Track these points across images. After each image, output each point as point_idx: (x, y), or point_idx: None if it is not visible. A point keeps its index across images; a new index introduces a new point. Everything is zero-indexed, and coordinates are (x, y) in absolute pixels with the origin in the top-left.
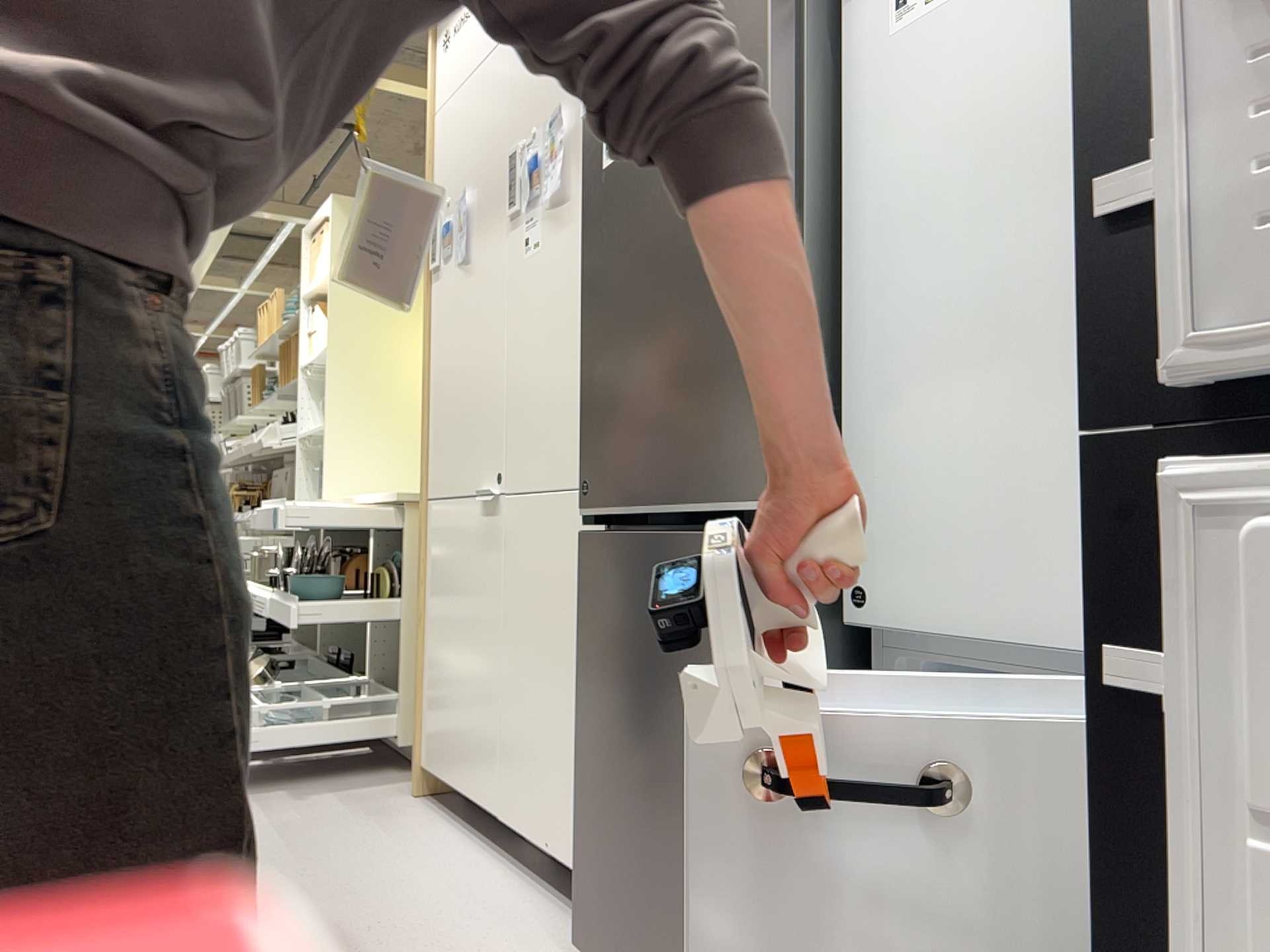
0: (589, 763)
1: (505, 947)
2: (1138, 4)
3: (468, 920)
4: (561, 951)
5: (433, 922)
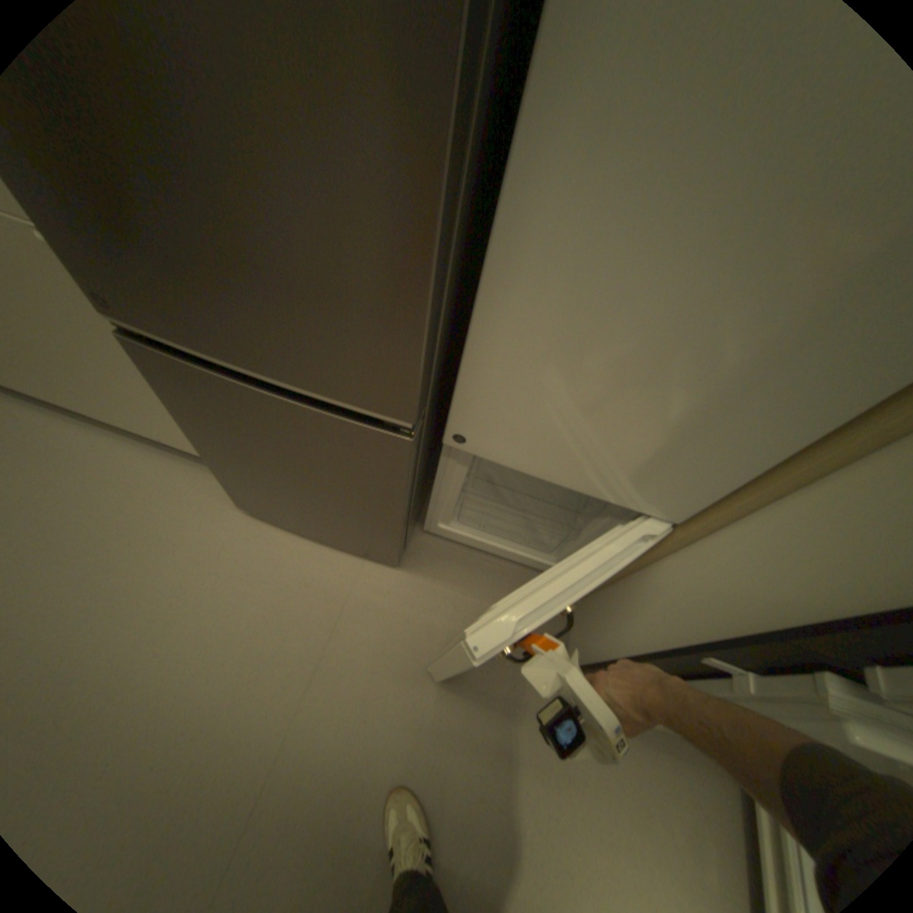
0: (219, 459)
1: (187, 512)
2: None
3: (141, 501)
4: (221, 498)
5: (120, 515)
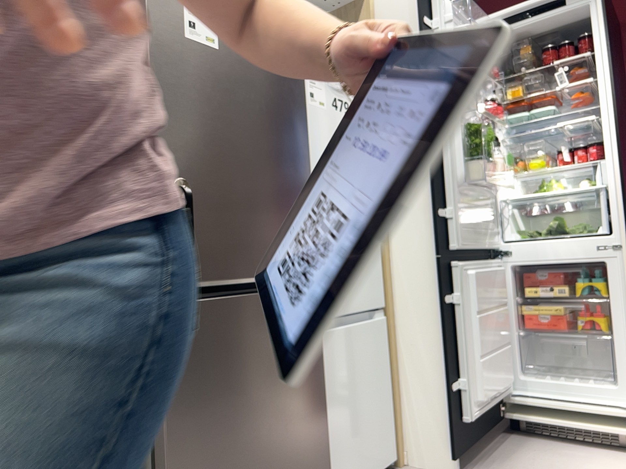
0: None
1: None
2: (438, 178)
3: None
4: None
5: None
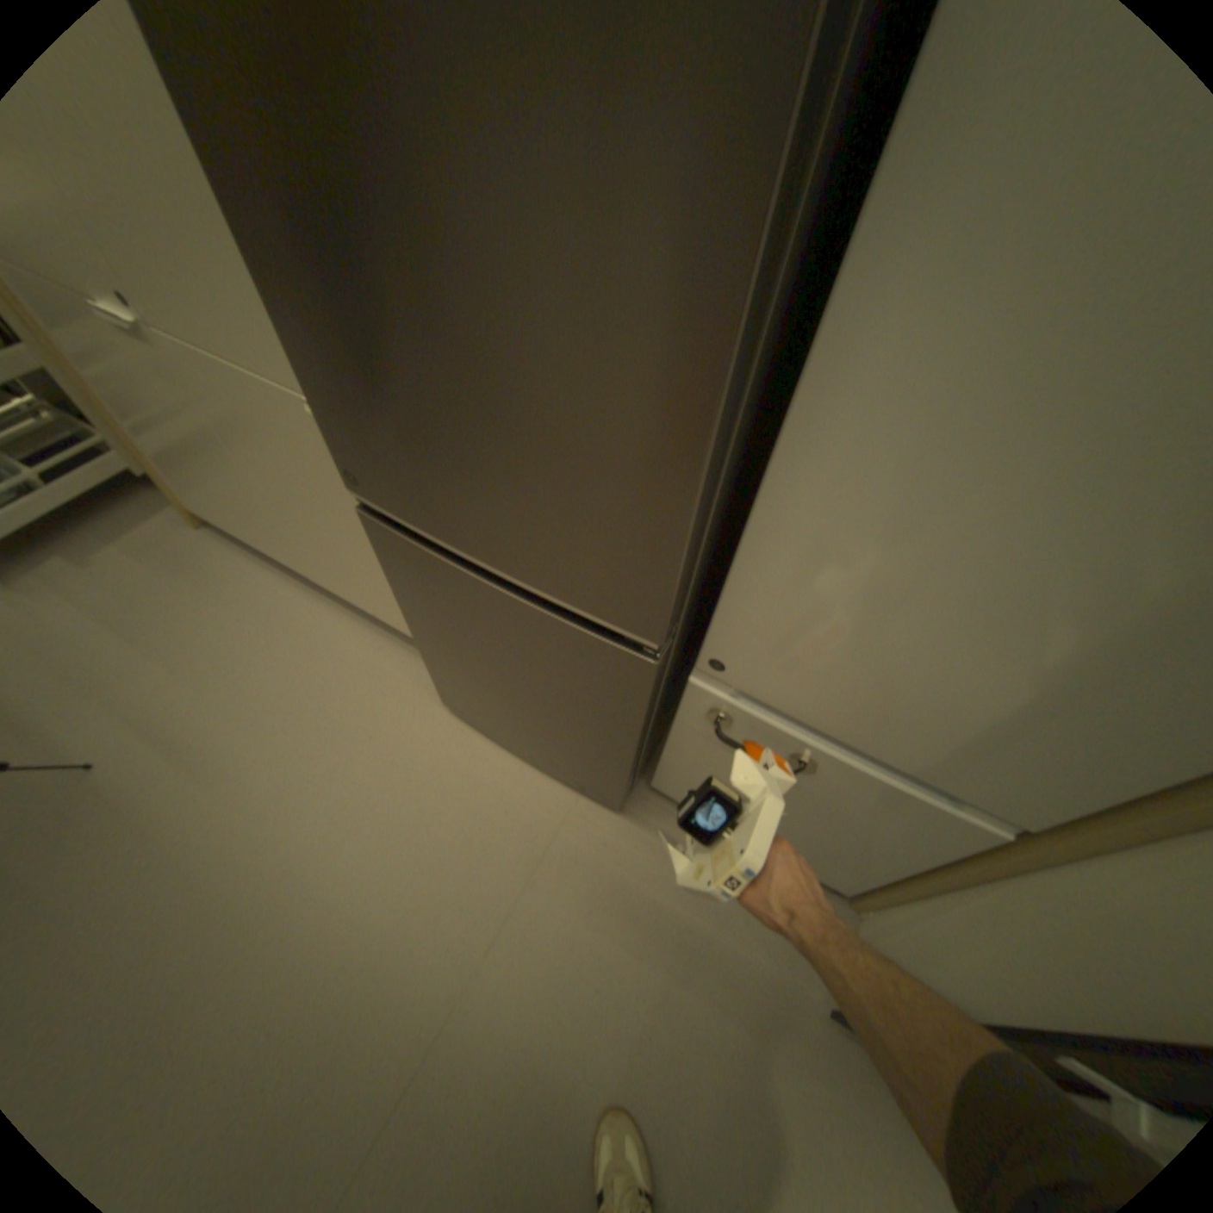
0: (433, 647)
1: (389, 701)
2: None
3: (346, 680)
4: (427, 689)
5: (323, 693)
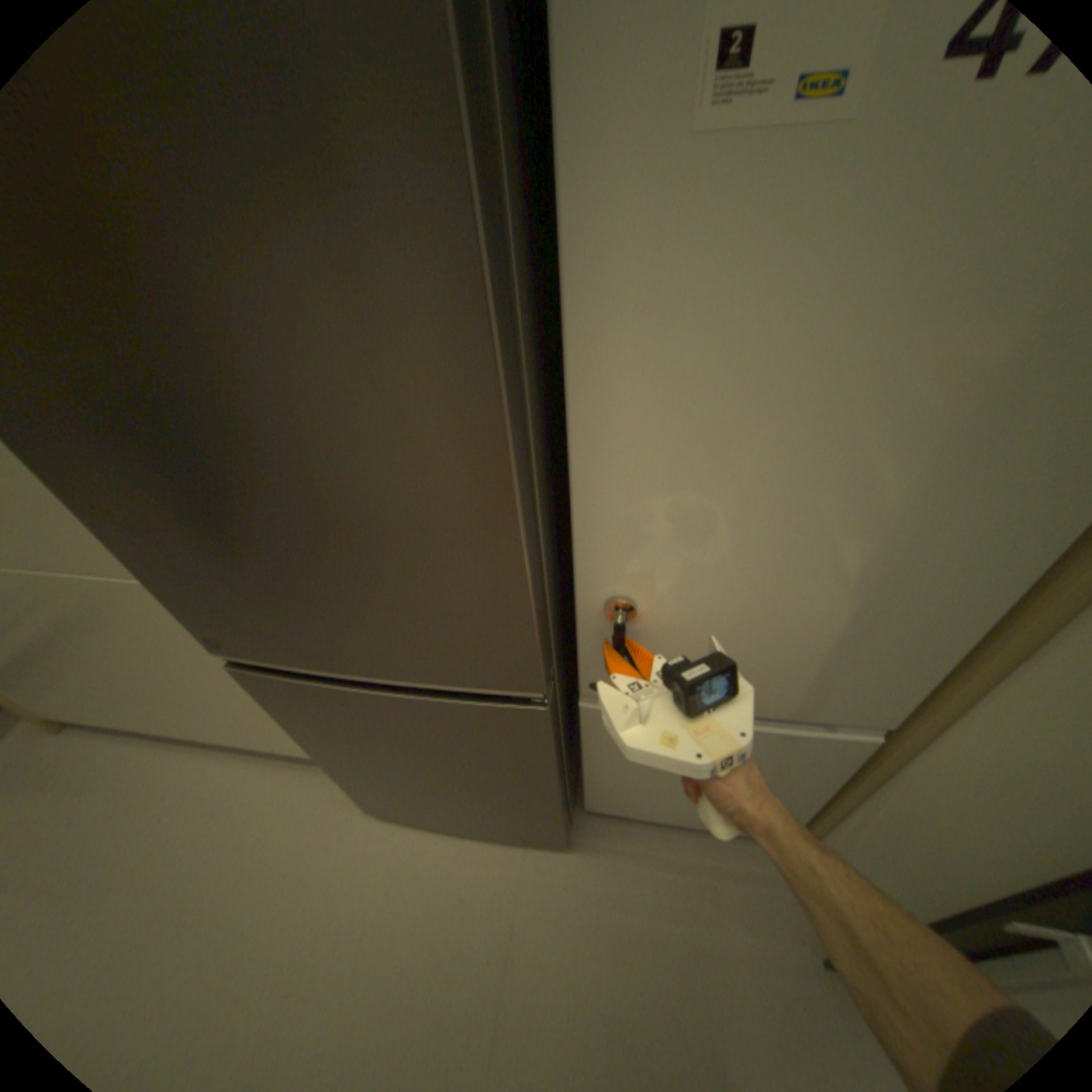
0: (337, 765)
1: (308, 834)
2: None
3: (256, 831)
4: (344, 805)
5: (235, 856)
